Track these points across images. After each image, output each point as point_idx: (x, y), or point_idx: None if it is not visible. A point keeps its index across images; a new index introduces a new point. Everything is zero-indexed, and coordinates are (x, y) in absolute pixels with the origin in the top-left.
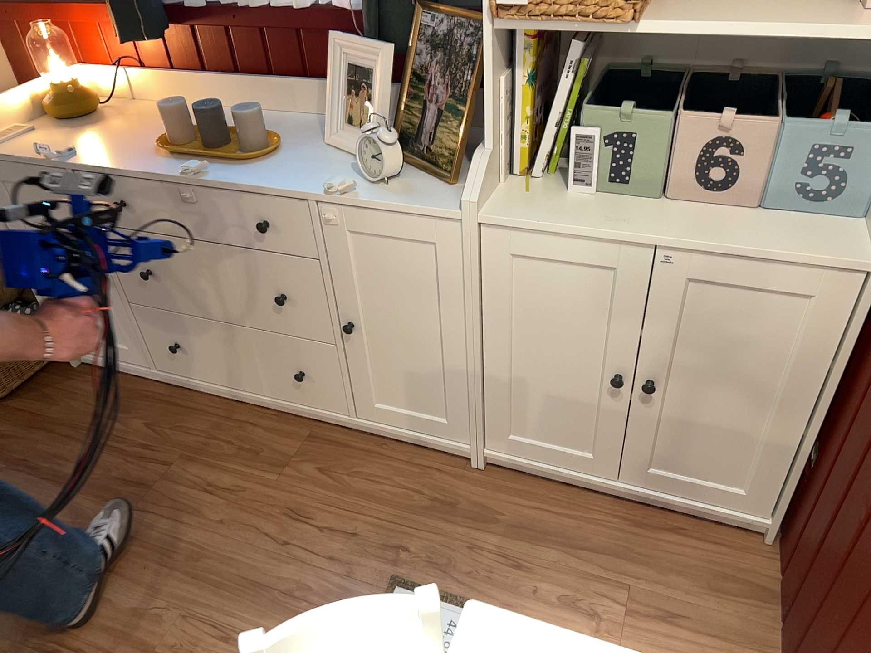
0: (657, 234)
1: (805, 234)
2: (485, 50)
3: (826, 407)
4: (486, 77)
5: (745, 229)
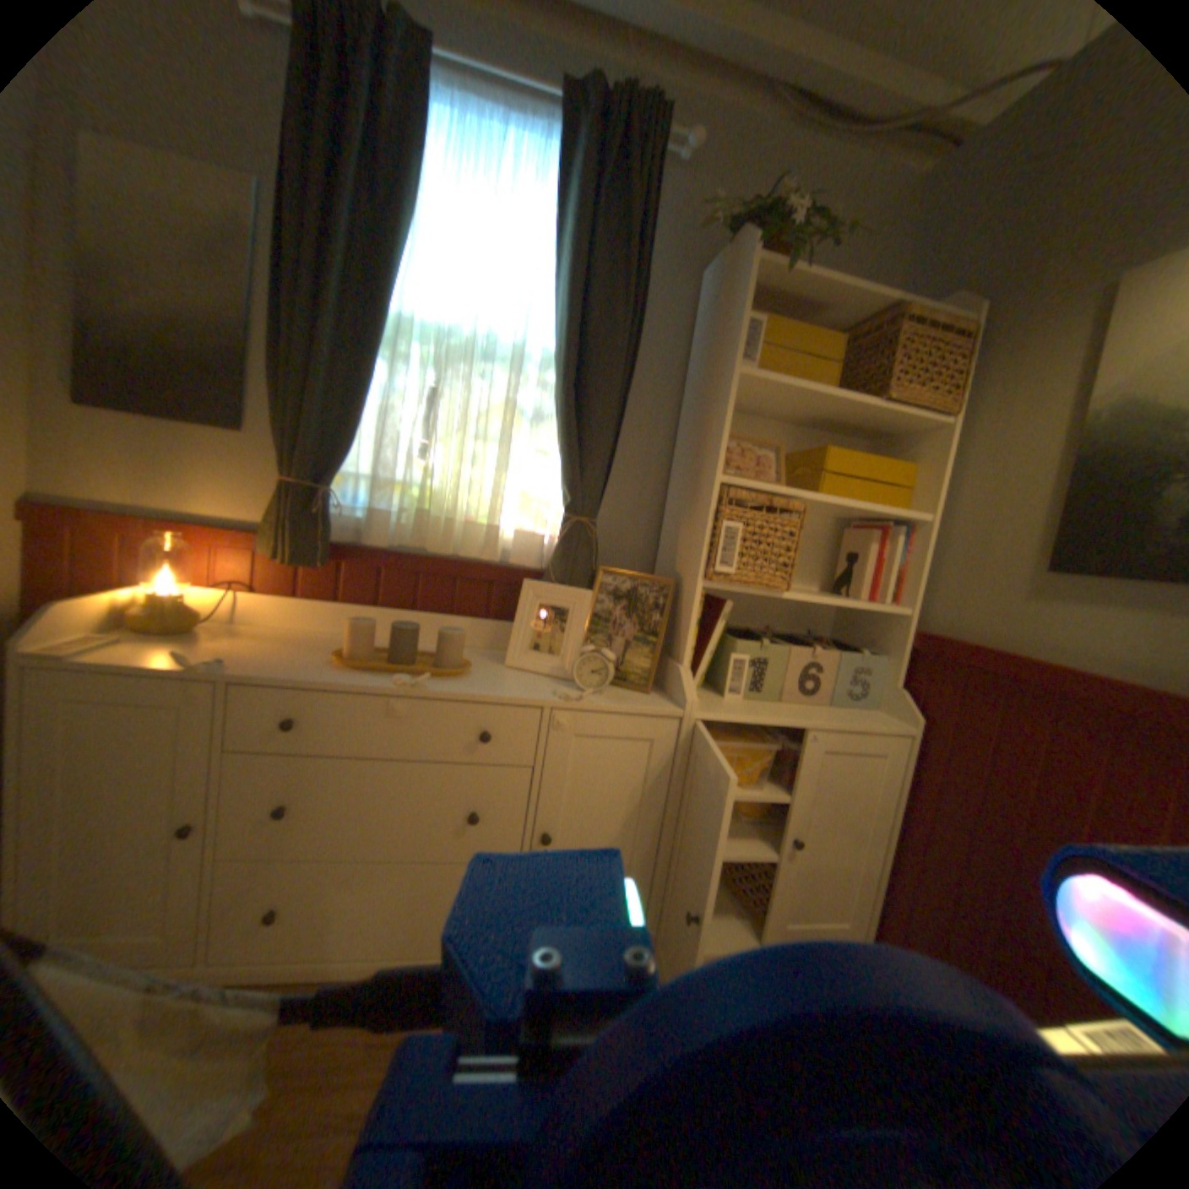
0: (808, 721)
1: (870, 718)
2: (694, 594)
3: (905, 837)
4: (691, 613)
5: (842, 716)
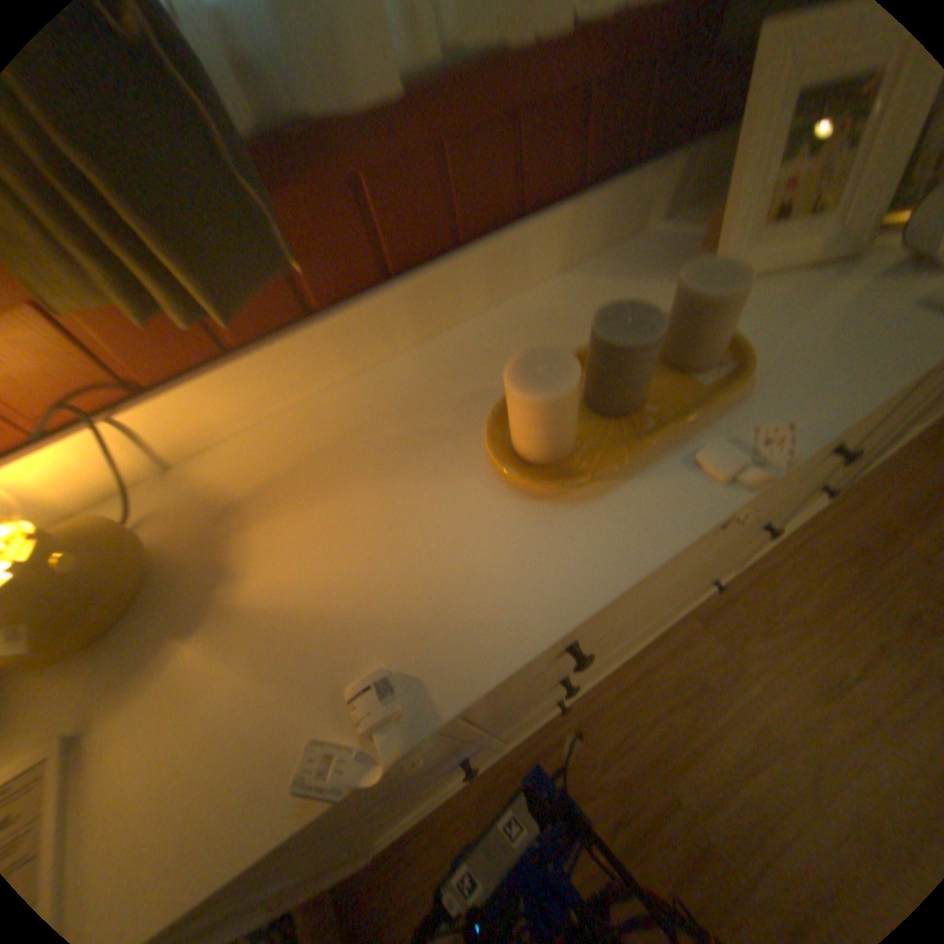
0: None
1: None
2: None
3: None
4: None
5: None
